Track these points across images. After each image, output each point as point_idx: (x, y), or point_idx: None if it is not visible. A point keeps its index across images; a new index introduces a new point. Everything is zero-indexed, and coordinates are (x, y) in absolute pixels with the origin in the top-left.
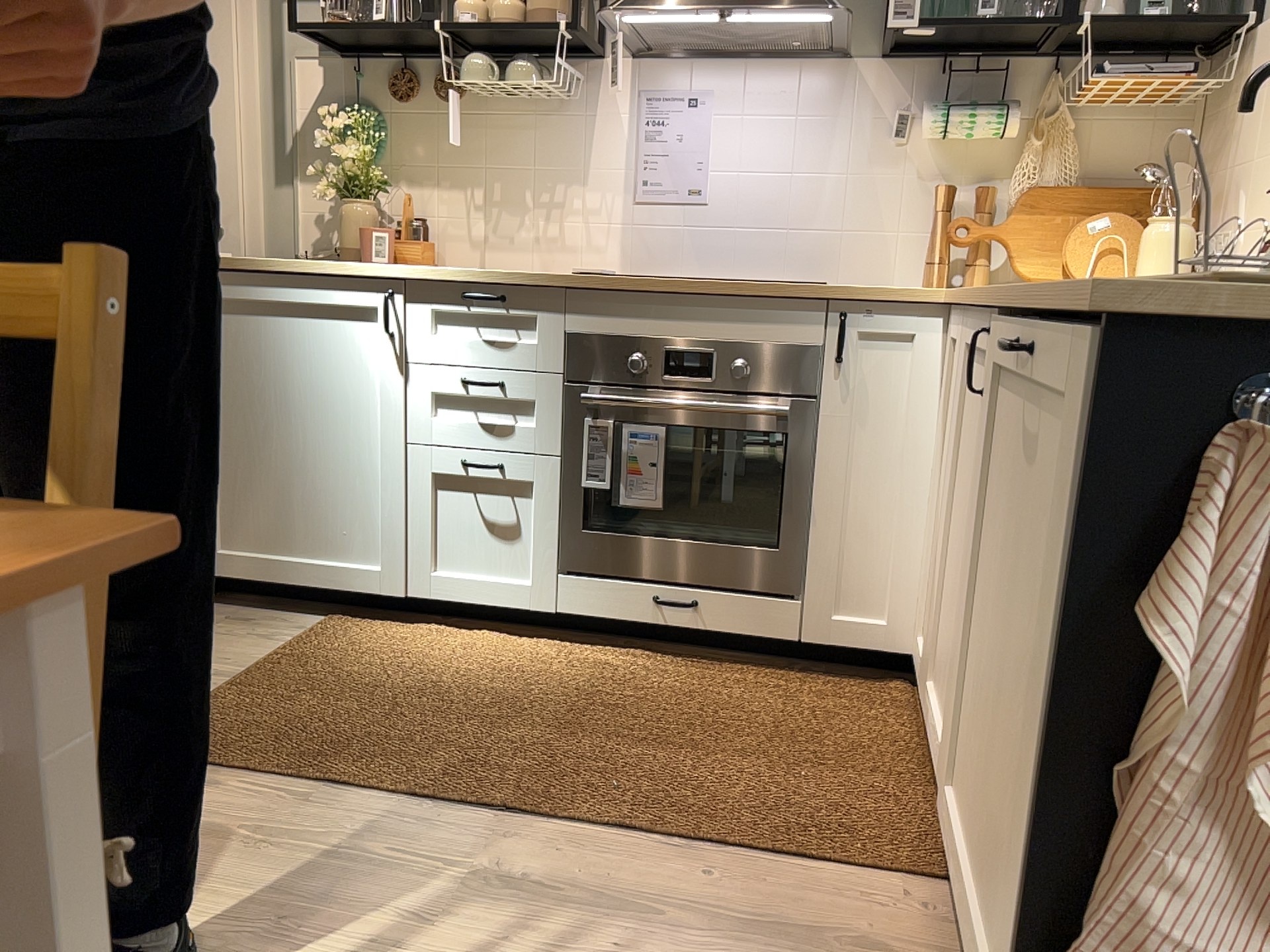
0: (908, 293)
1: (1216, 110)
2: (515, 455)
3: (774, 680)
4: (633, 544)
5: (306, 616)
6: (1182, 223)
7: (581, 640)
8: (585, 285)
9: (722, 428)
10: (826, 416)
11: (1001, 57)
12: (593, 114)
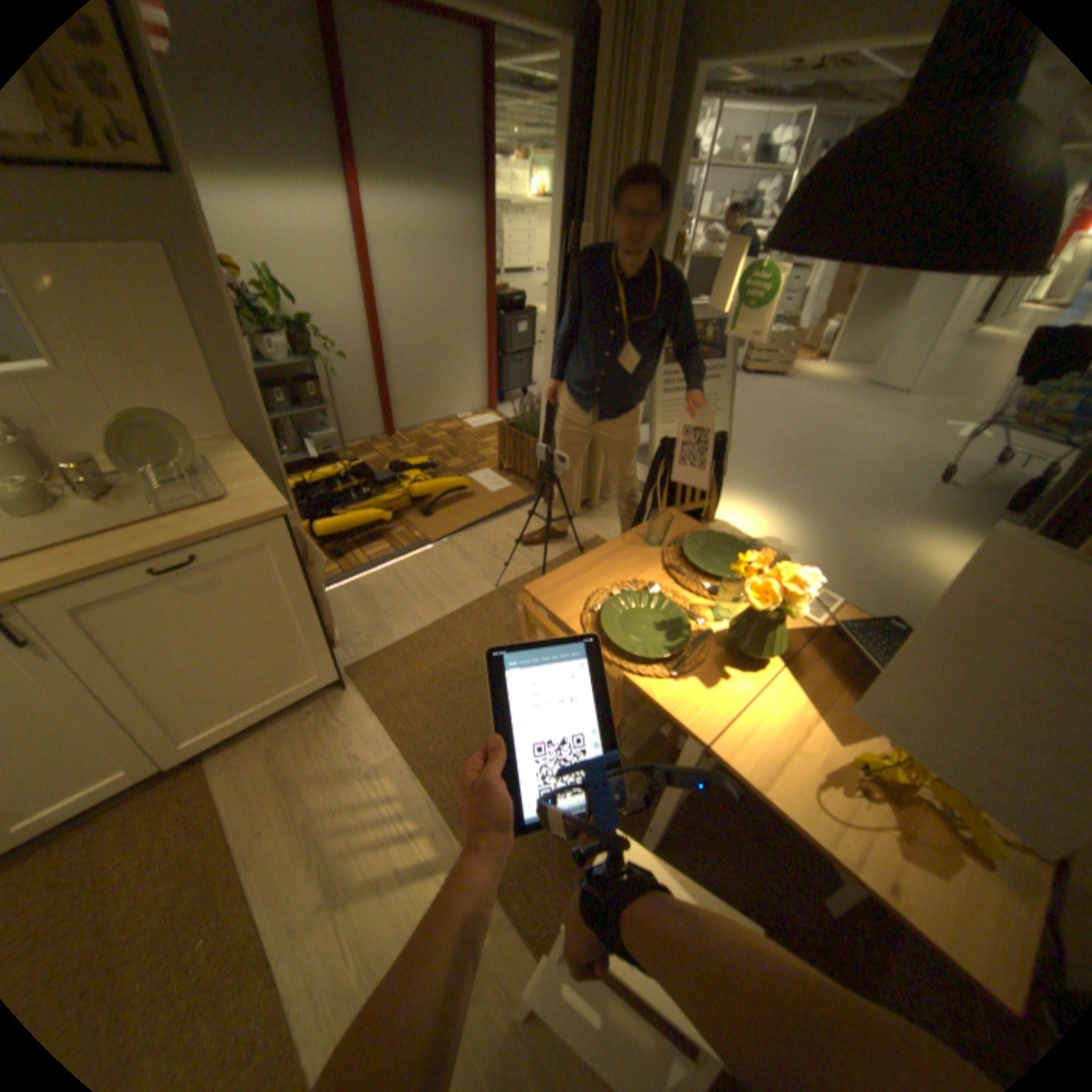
0: None
1: None
2: None
3: None
4: None
5: None
6: None
7: None
8: None
9: None
10: None
11: None
12: None
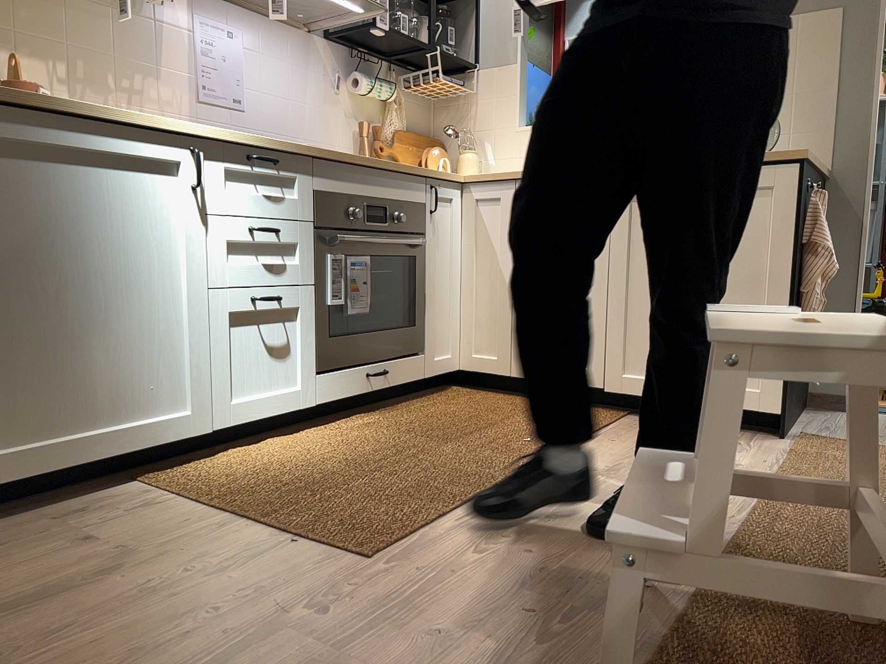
0: (453, 173)
1: (457, 103)
2: (286, 287)
3: (423, 403)
4: (353, 339)
5: (116, 490)
6: (474, 151)
7: (313, 425)
8: (328, 155)
9: (388, 253)
10: (428, 241)
11: (378, 54)
12: (163, 22)
